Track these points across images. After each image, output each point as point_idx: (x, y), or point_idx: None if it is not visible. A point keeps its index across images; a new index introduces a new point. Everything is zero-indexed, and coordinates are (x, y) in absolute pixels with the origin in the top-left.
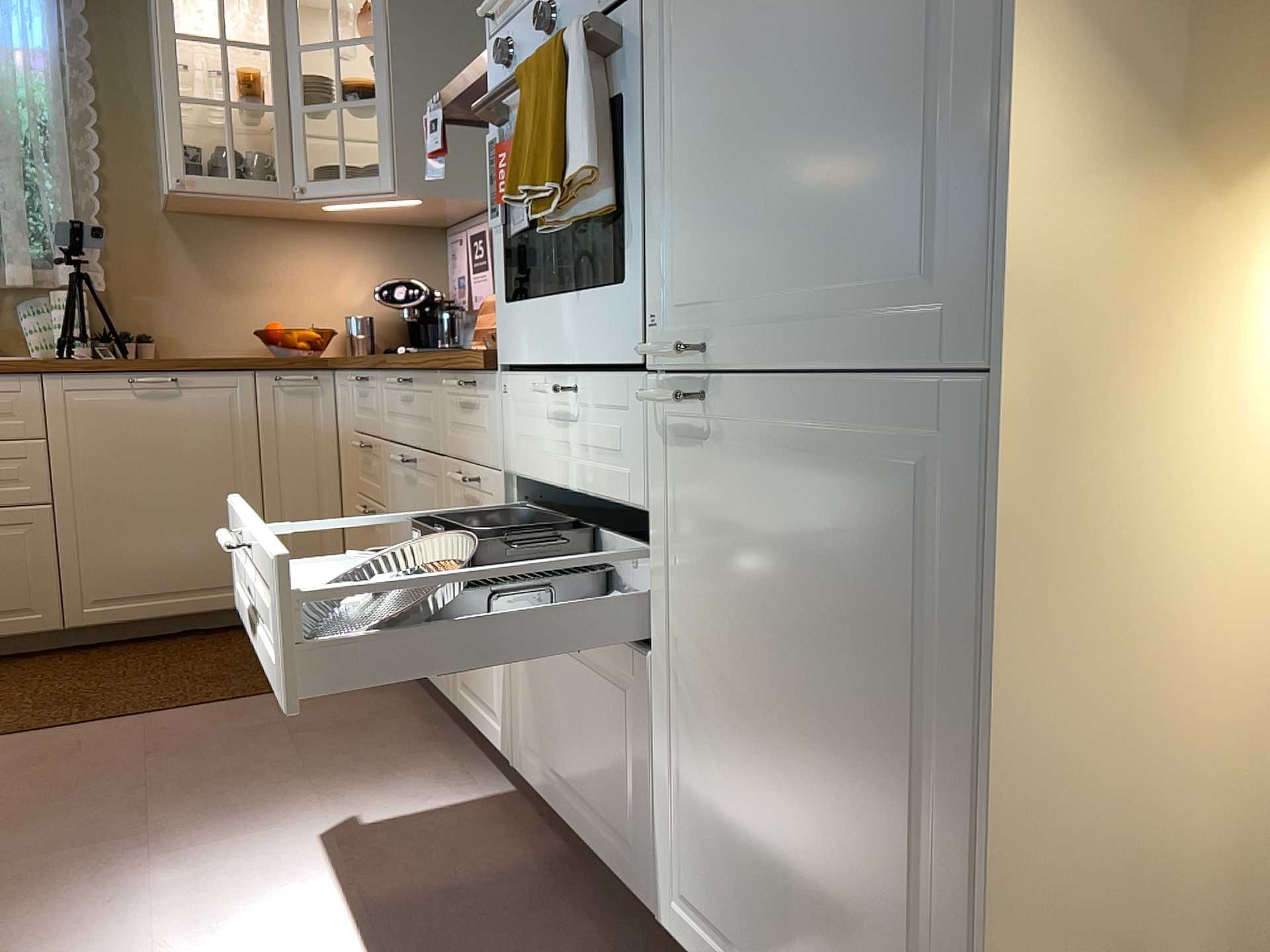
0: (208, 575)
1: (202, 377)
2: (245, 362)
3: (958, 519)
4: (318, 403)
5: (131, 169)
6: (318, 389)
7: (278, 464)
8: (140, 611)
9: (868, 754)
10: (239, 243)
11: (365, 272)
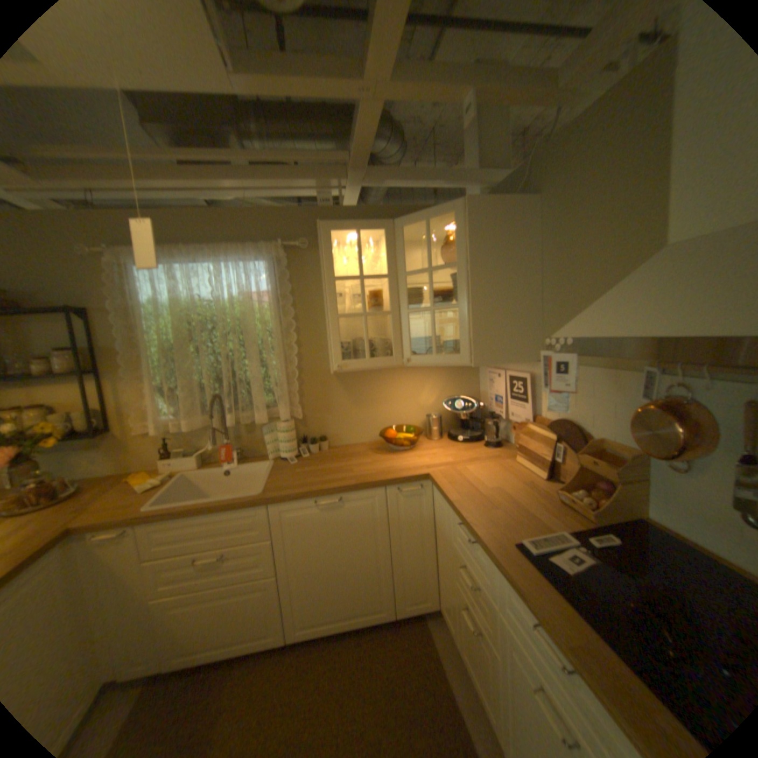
0: (362, 607)
1: (356, 494)
2: (380, 484)
3: None
4: (423, 501)
5: (313, 348)
6: (422, 492)
7: (400, 540)
8: (325, 631)
9: None
10: (369, 380)
11: (435, 387)
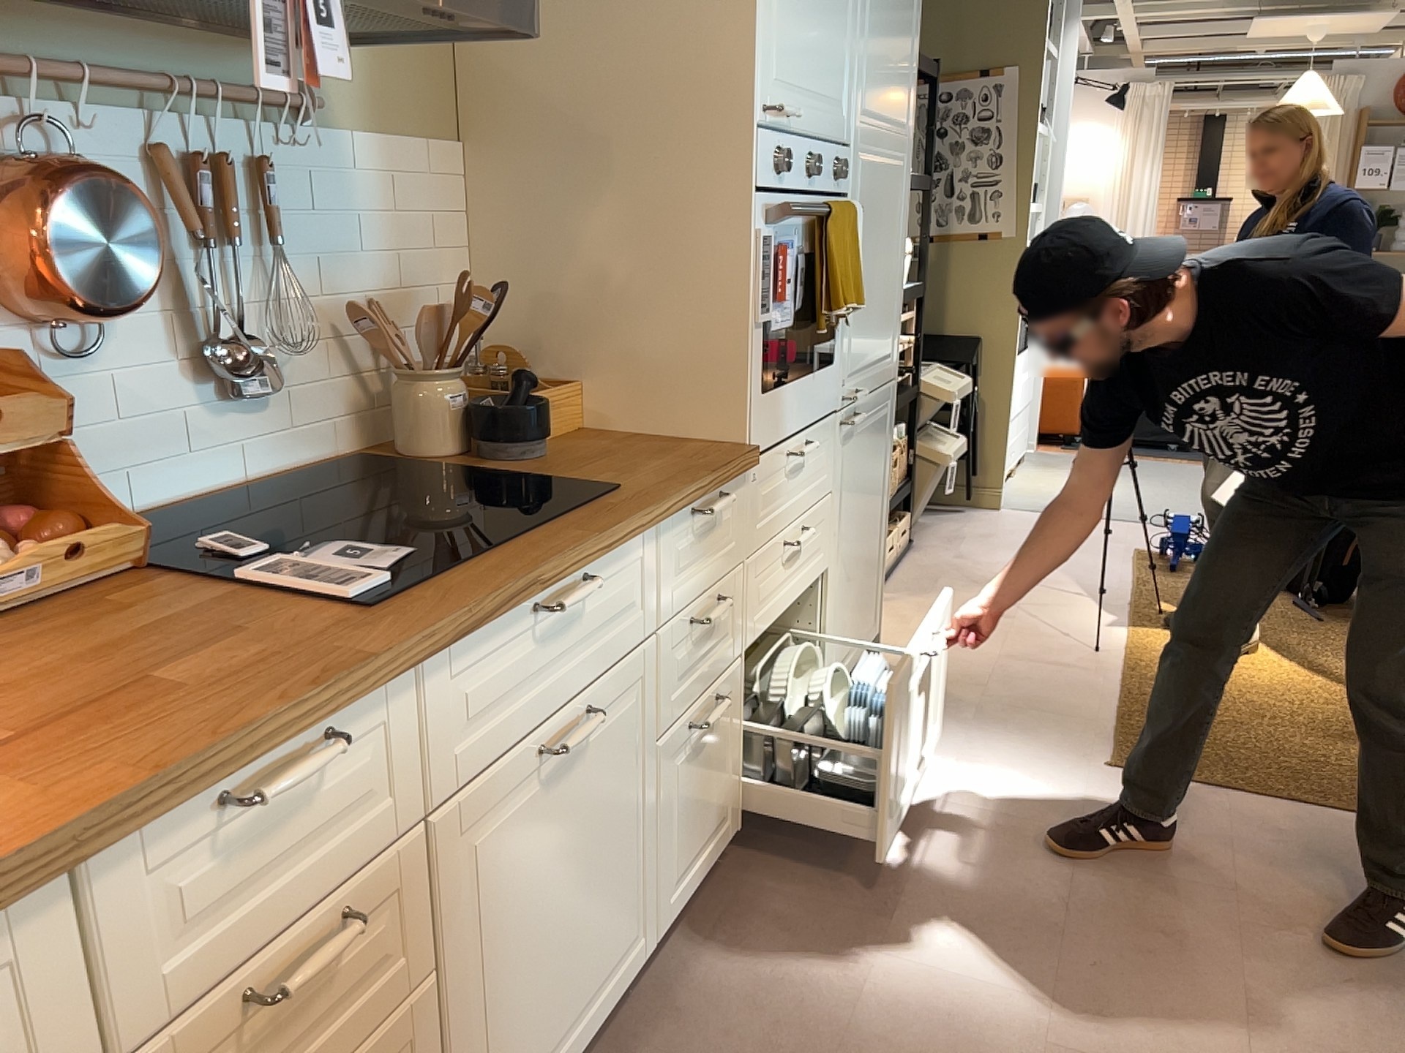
0: None
1: None
2: None
3: (889, 422)
4: None
5: None
6: None
7: None
8: None
9: (875, 514)
10: None
11: None
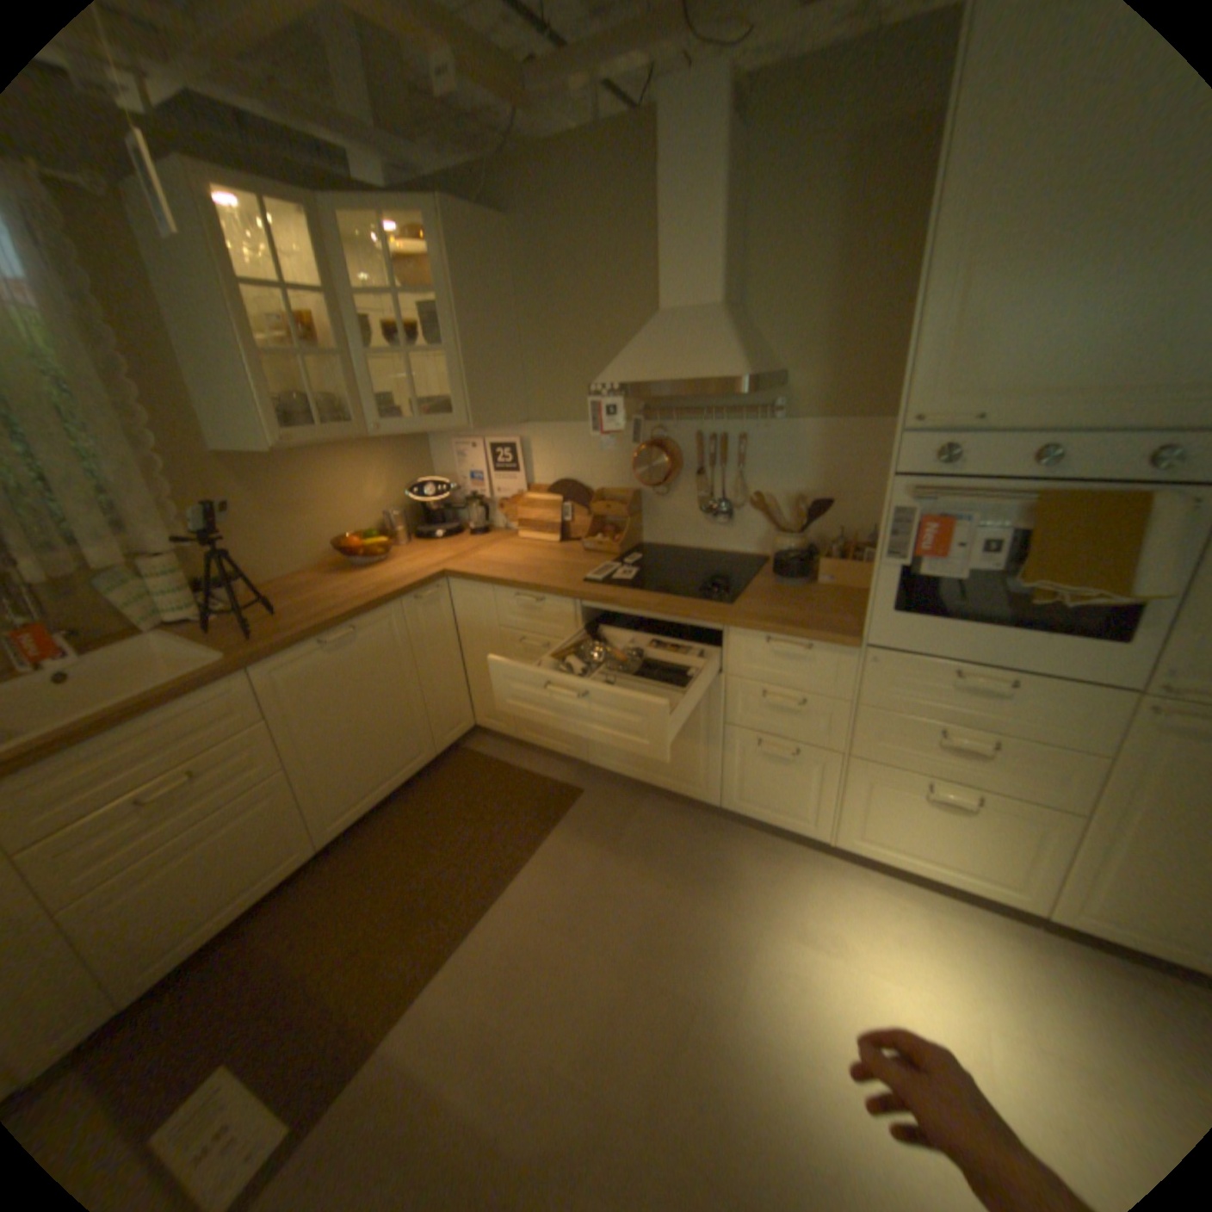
0: (400, 758)
1: (368, 618)
2: (395, 596)
3: None
4: (441, 606)
5: (165, 415)
6: (439, 596)
7: (425, 661)
8: (363, 809)
9: None
10: (283, 470)
11: (380, 474)
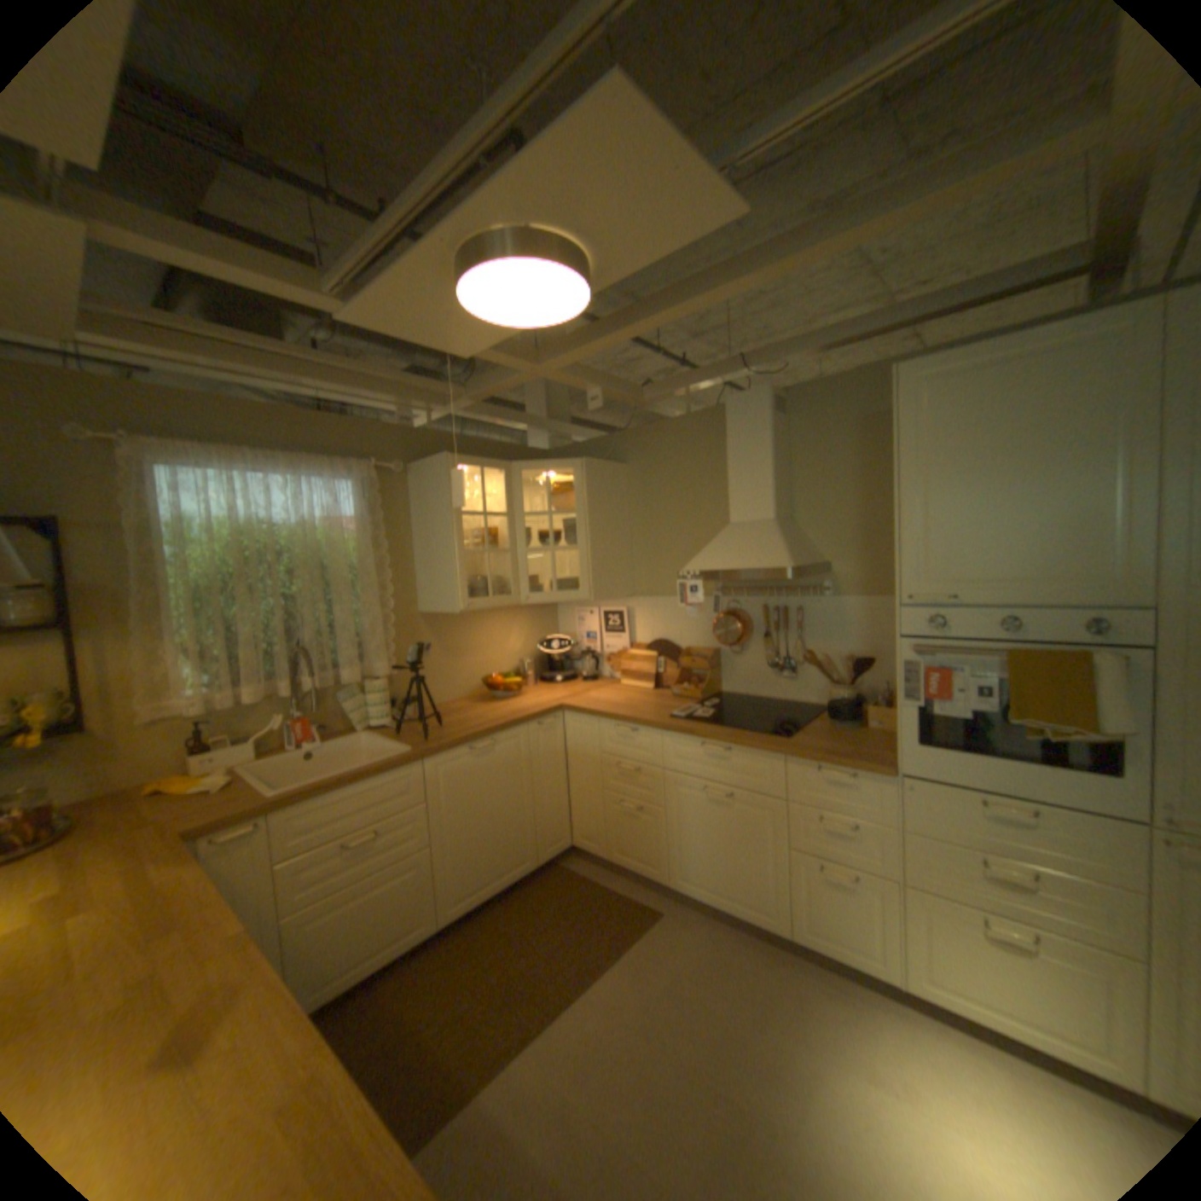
0: (511, 862)
1: (505, 736)
2: (526, 720)
3: None
4: (557, 734)
5: (400, 590)
6: (556, 725)
7: (540, 778)
8: (478, 902)
9: None
10: (460, 627)
11: (521, 632)
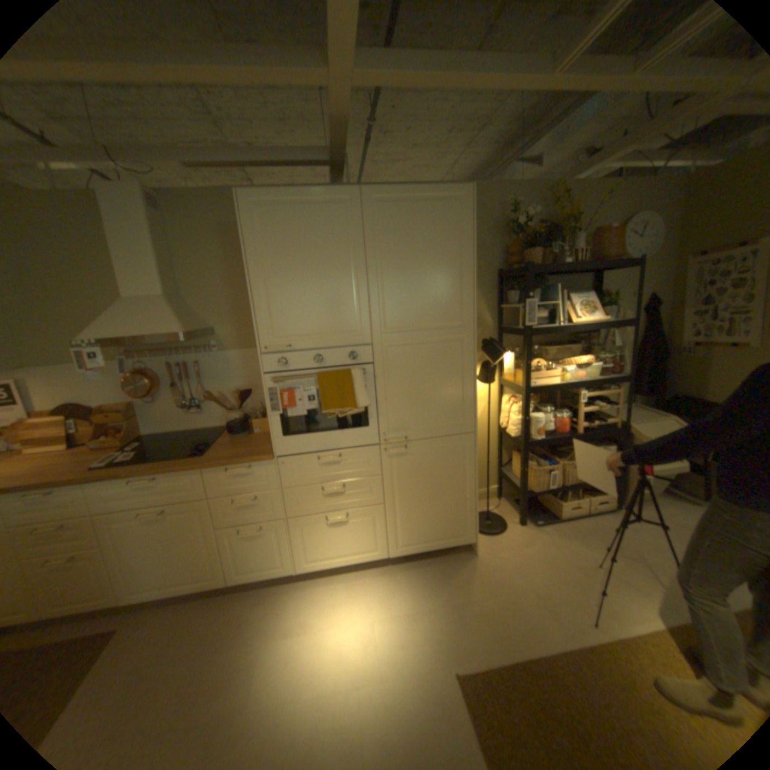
0: None
1: None
2: None
3: (465, 451)
4: None
5: None
6: None
7: None
8: None
9: (450, 490)
10: None
11: None
